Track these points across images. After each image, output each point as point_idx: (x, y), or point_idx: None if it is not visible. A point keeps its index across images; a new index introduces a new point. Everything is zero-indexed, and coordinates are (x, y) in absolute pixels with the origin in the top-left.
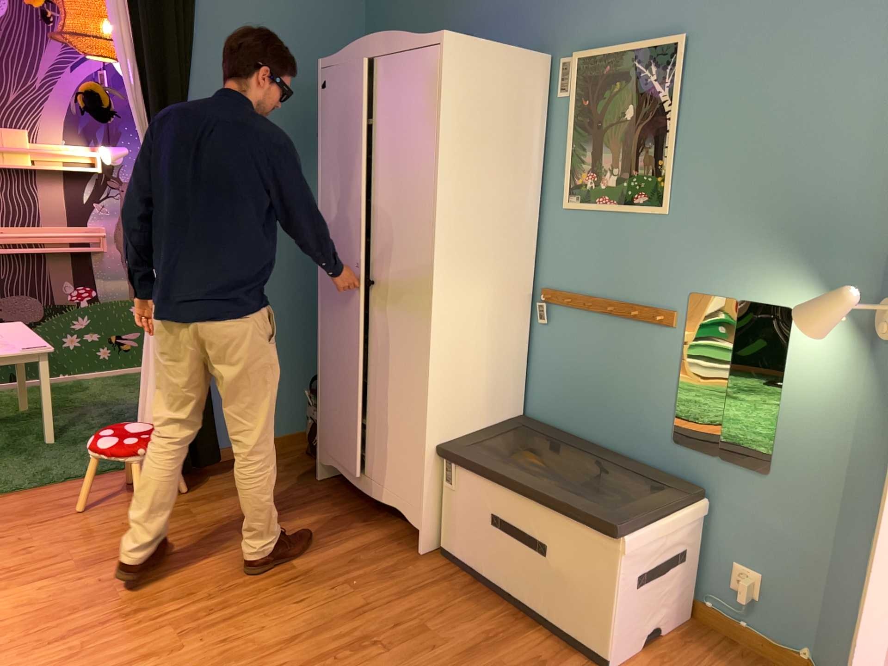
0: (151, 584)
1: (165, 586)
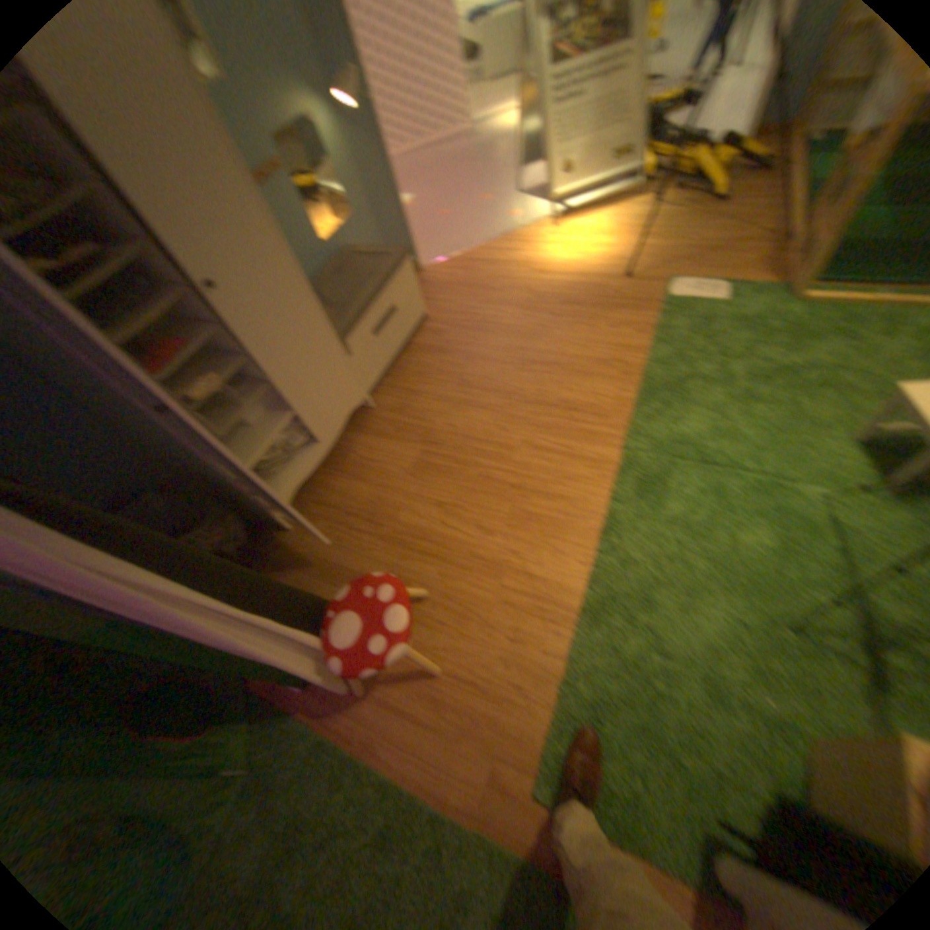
0: (482, 506)
1: (478, 497)
